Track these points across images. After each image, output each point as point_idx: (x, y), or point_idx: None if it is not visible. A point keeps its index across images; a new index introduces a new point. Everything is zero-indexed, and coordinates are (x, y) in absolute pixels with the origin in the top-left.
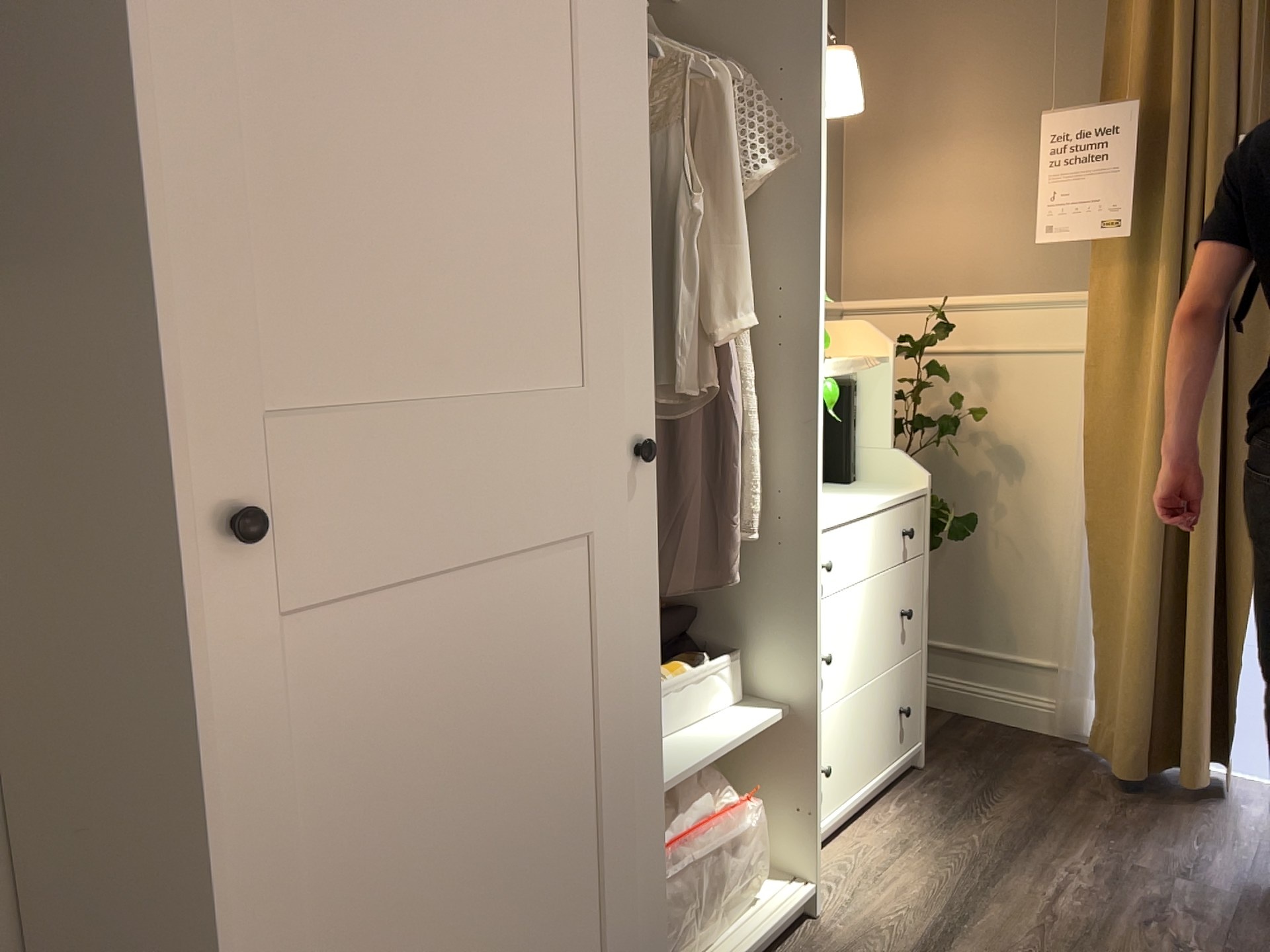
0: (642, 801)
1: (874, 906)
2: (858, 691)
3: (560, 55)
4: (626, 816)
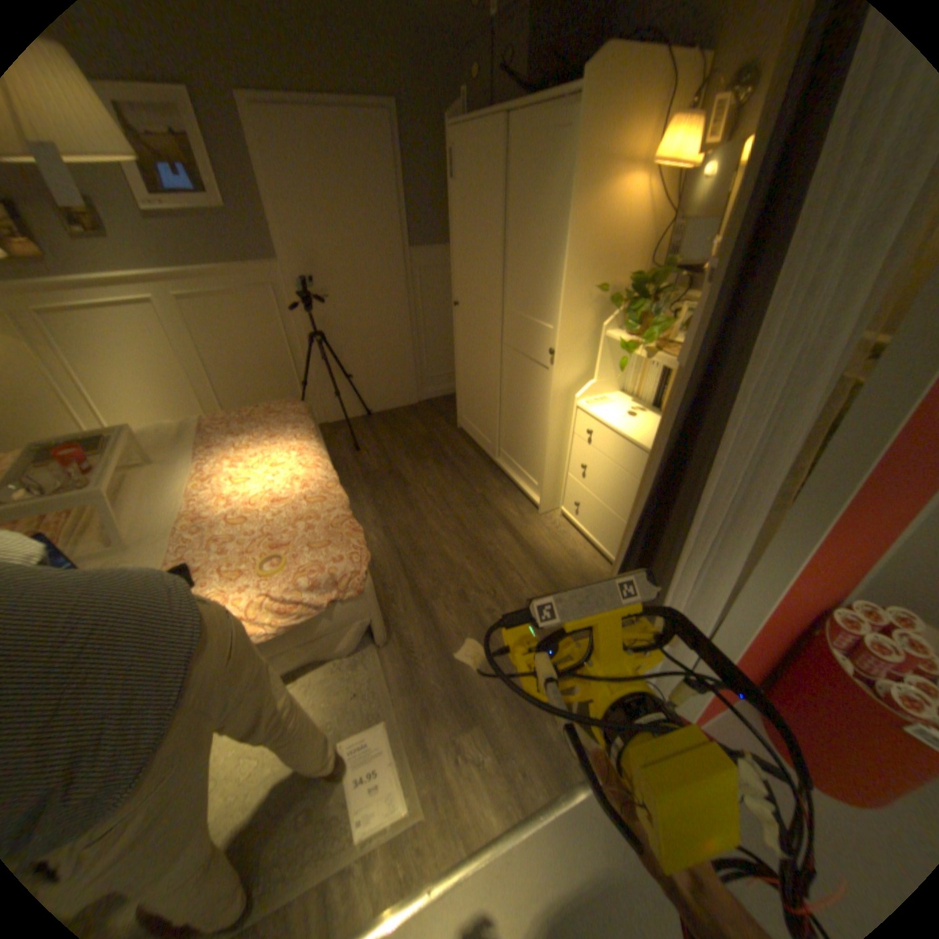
0: (506, 414)
1: (539, 529)
2: (604, 503)
3: (492, 217)
4: (500, 411)
